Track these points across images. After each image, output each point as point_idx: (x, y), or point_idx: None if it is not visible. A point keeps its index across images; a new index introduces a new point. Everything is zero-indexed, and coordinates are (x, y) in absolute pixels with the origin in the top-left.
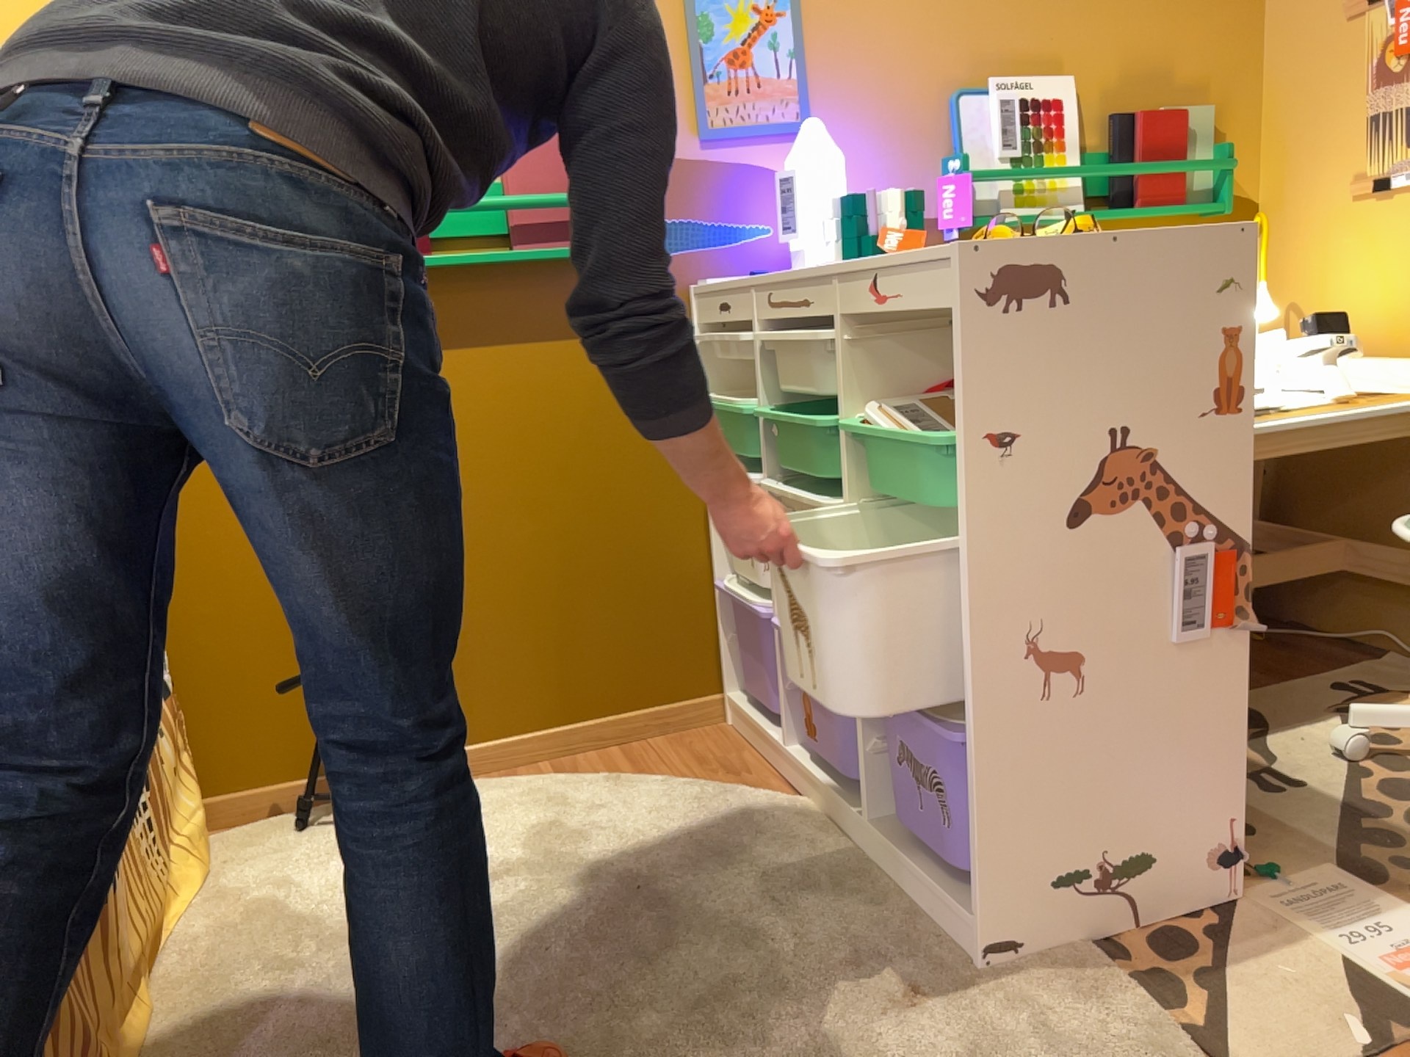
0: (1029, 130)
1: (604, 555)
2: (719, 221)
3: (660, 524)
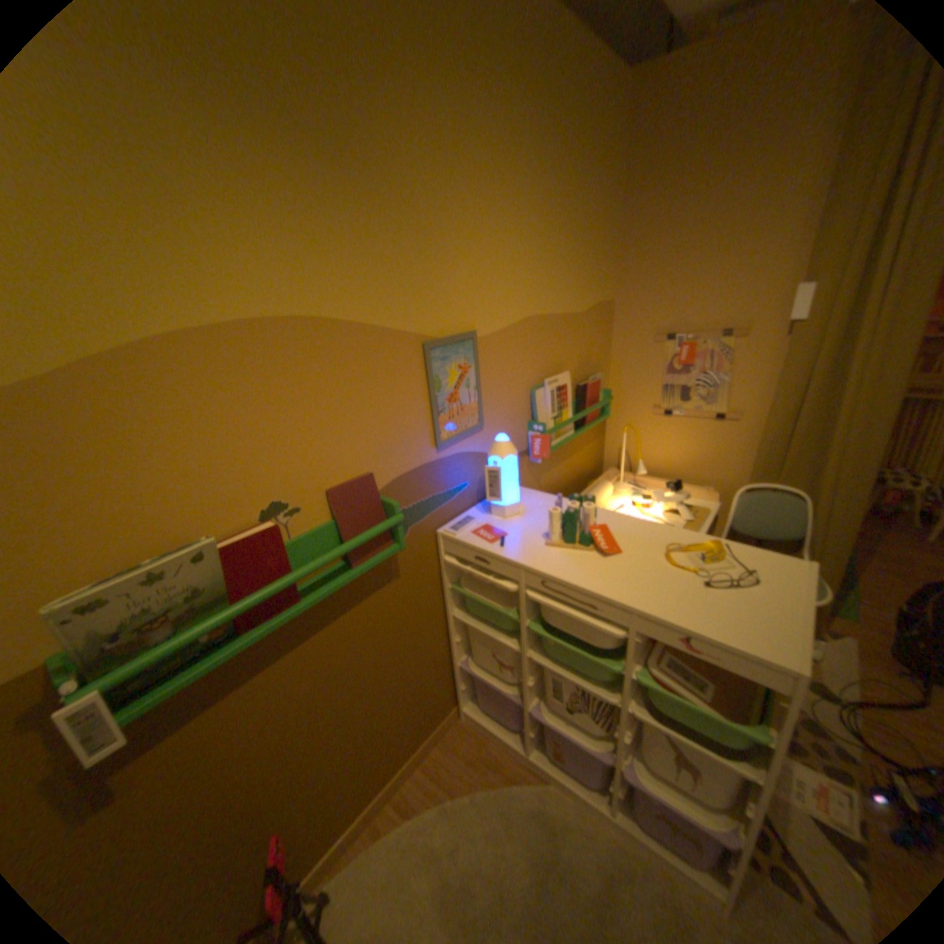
0: (559, 401)
1: (405, 688)
2: (447, 490)
3: (428, 655)
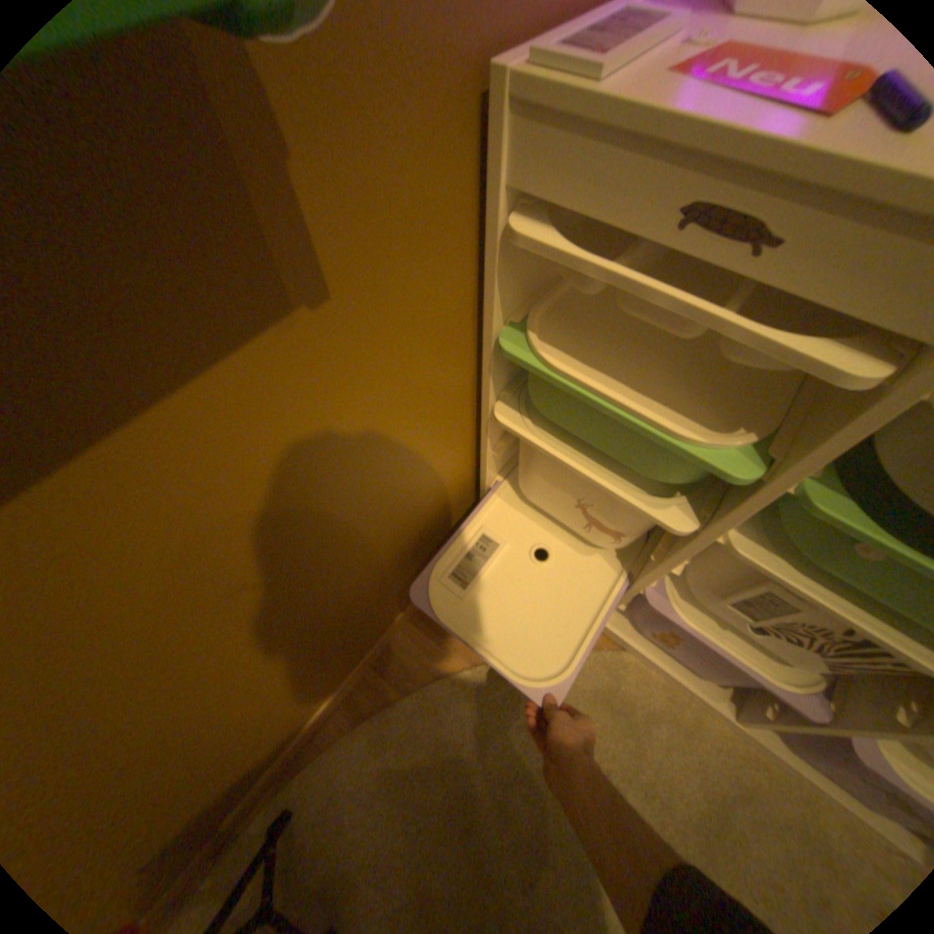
0: None
1: (386, 551)
2: None
3: (435, 484)
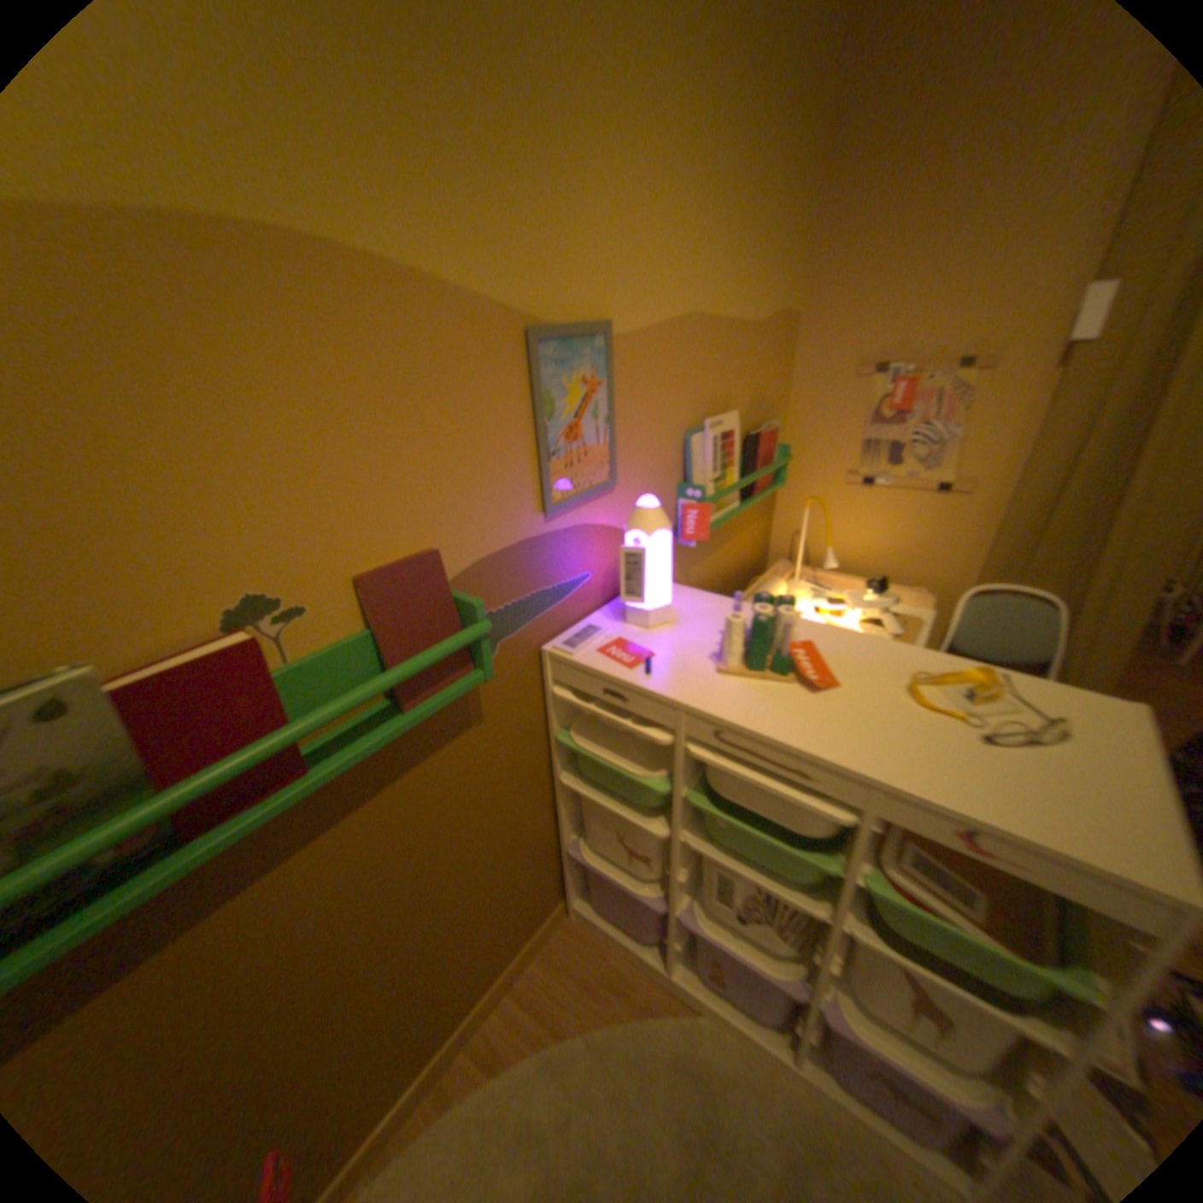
0: (723, 455)
1: (490, 887)
2: (559, 583)
3: (525, 834)
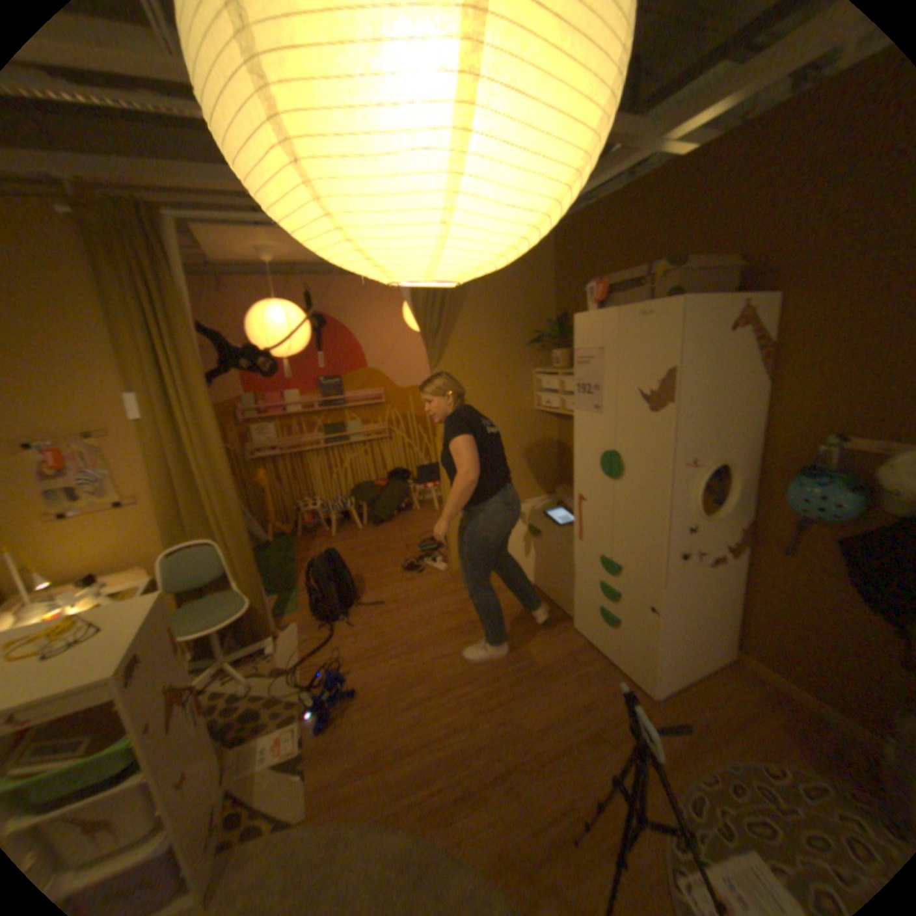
0: None
1: None
2: None
3: None
